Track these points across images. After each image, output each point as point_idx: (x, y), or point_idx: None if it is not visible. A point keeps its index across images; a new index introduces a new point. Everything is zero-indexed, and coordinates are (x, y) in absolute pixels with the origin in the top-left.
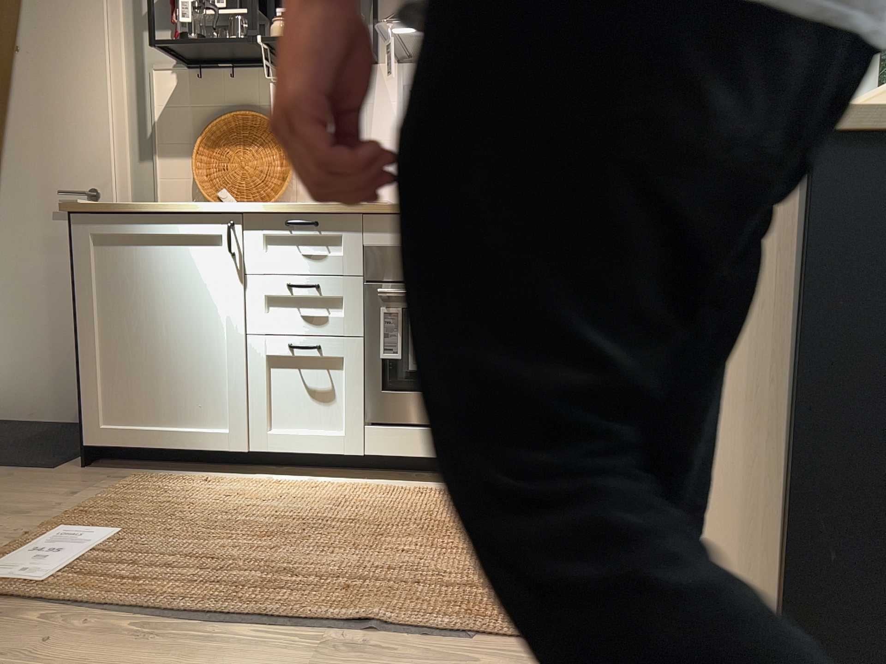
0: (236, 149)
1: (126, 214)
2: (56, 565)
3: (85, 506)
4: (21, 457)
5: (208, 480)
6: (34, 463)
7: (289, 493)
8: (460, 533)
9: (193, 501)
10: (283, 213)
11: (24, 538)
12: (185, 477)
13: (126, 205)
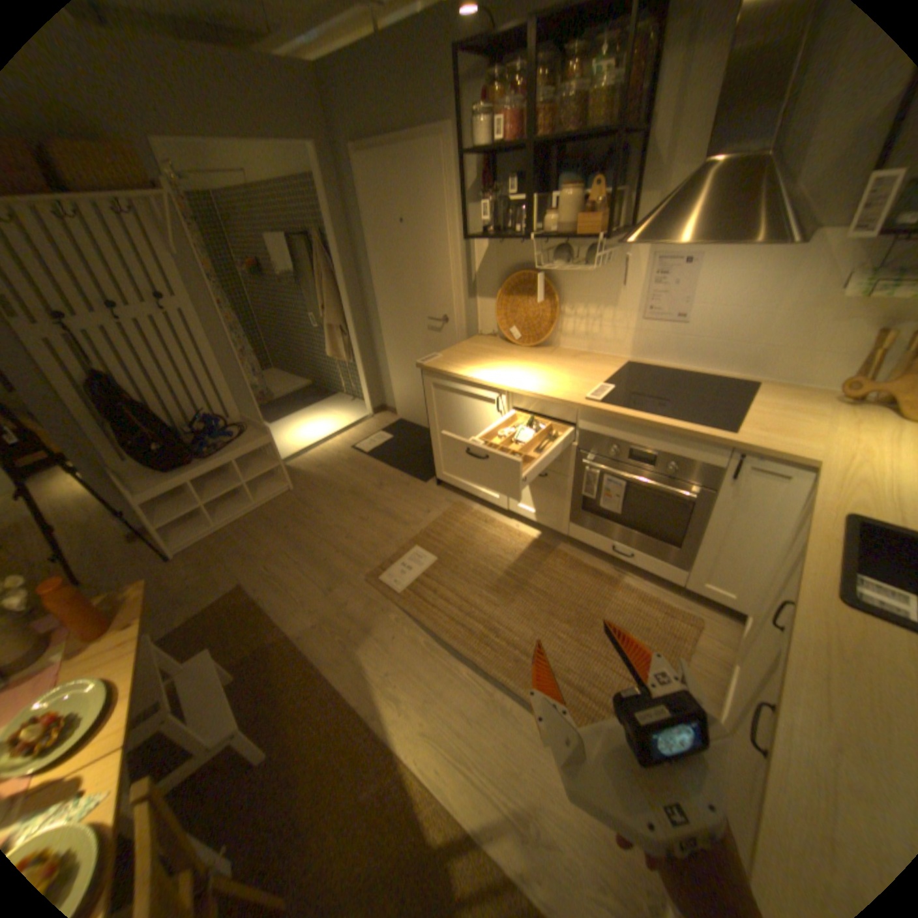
0: (523, 298)
1: (446, 376)
2: (407, 576)
3: (430, 524)
4: (415, 467)
5: (486, 519)
6: (419, 475)
7: (521, 546)
8: (597, 626)
9: (474, 538)
10: (529, 396)
11: (402, 546)
12: (477, 511)
13: (447, 366)
